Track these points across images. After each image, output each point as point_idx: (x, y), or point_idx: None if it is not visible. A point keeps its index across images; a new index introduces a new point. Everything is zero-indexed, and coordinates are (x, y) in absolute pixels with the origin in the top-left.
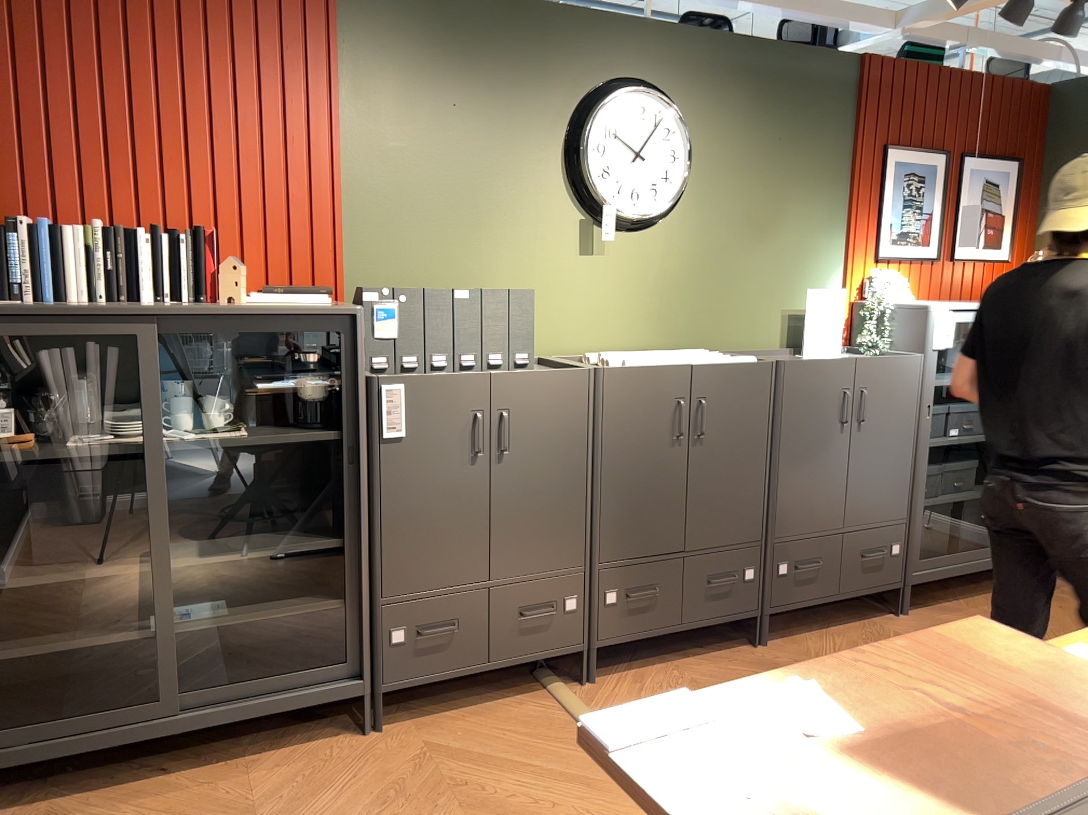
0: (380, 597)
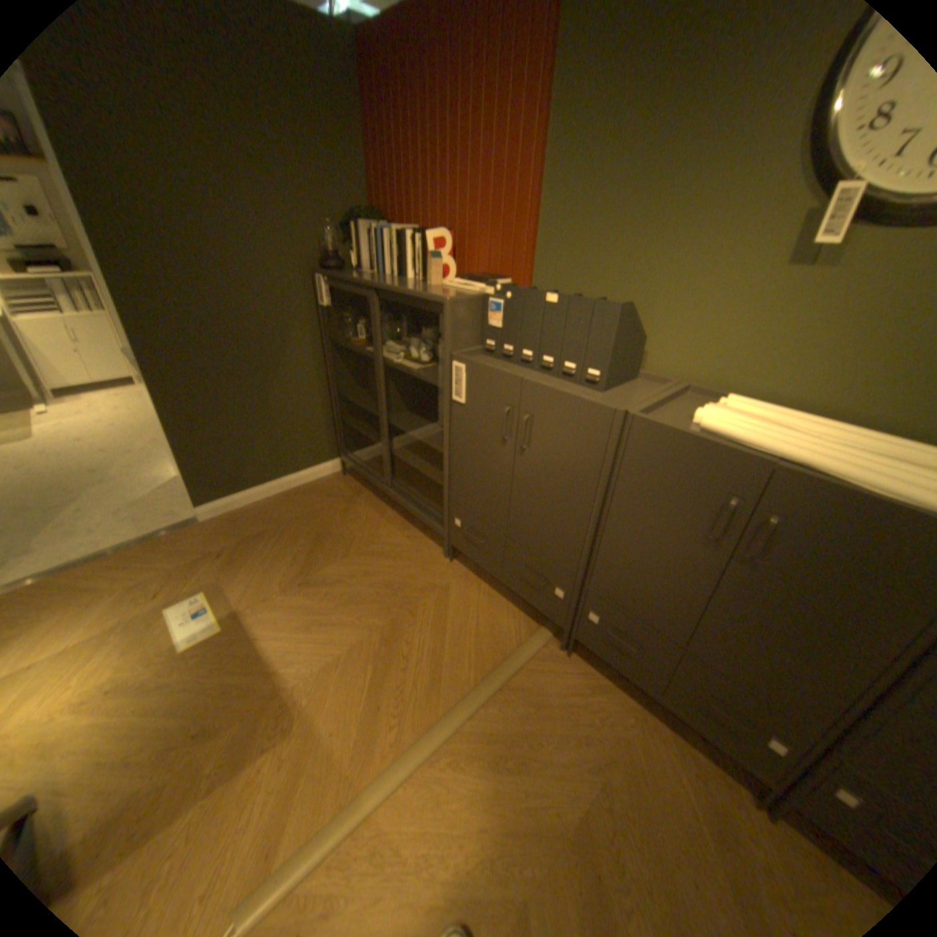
0: (451, 495)
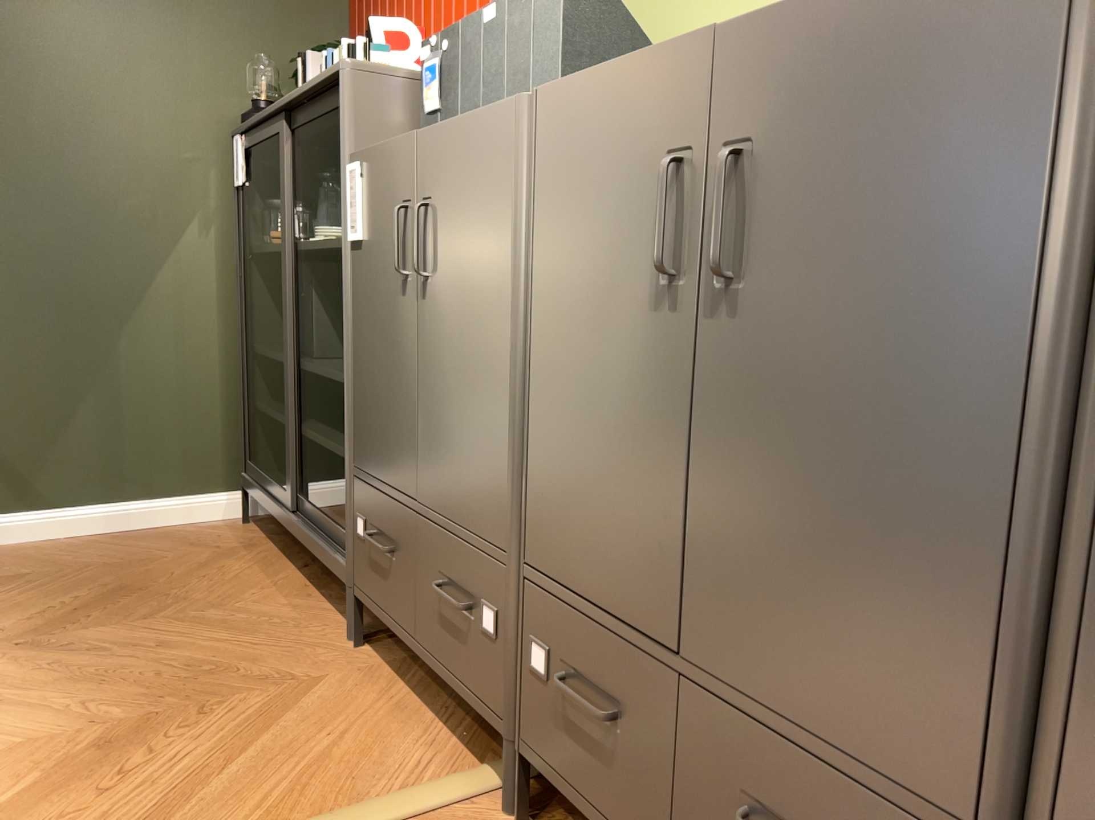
0: (352, 464)
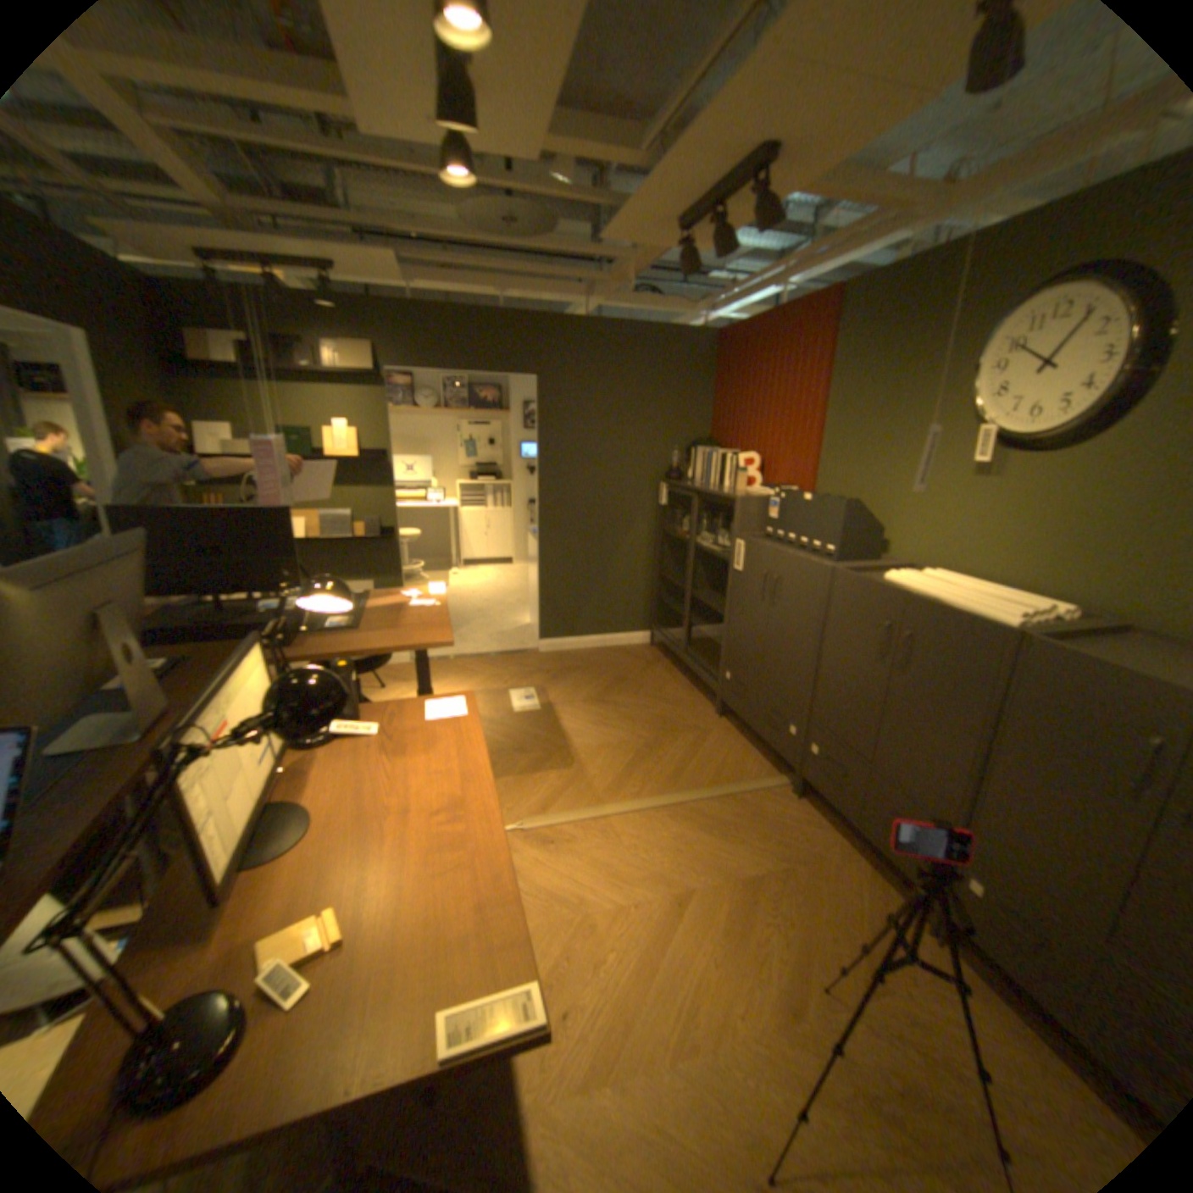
0: (727, 651)
